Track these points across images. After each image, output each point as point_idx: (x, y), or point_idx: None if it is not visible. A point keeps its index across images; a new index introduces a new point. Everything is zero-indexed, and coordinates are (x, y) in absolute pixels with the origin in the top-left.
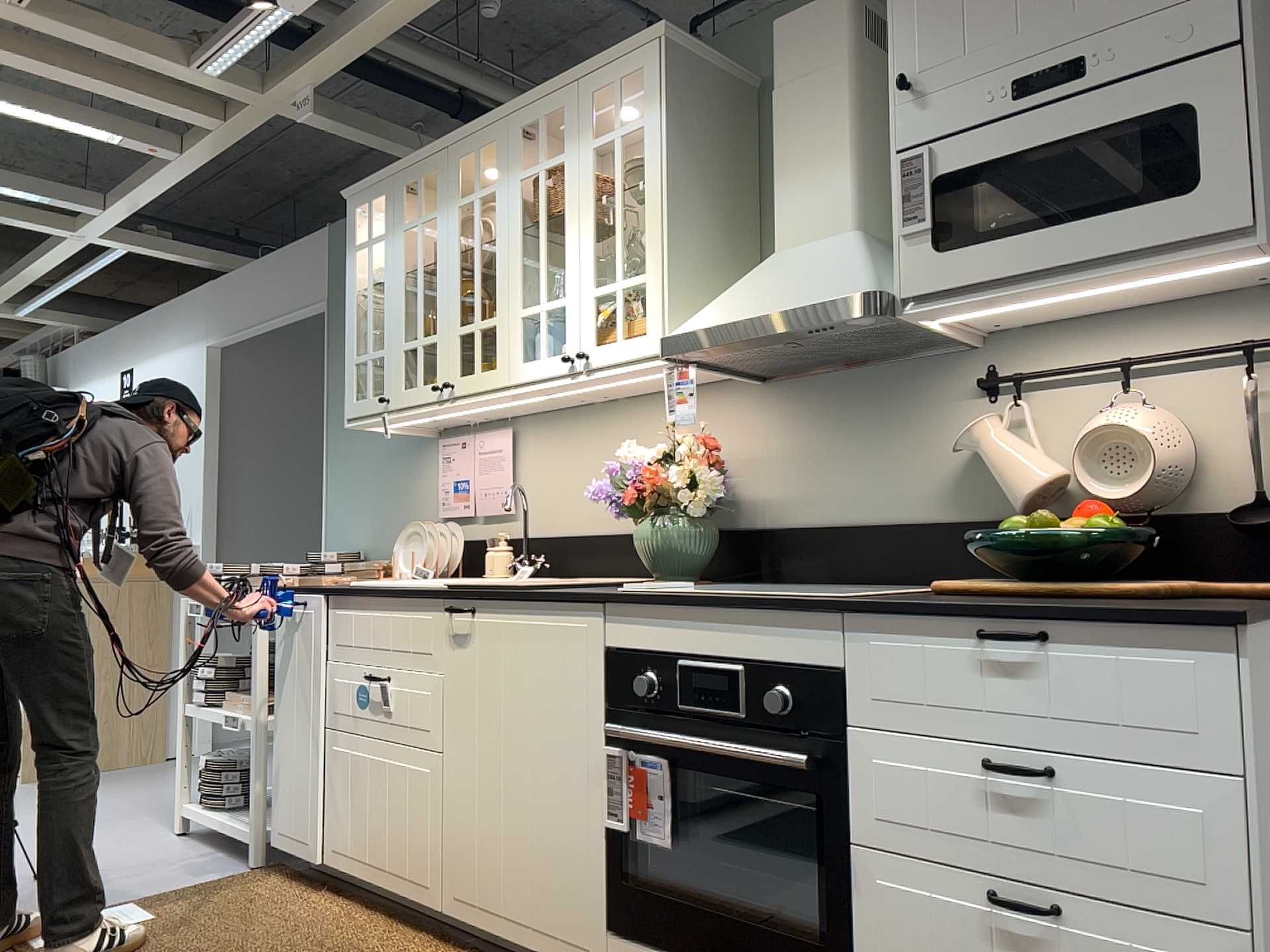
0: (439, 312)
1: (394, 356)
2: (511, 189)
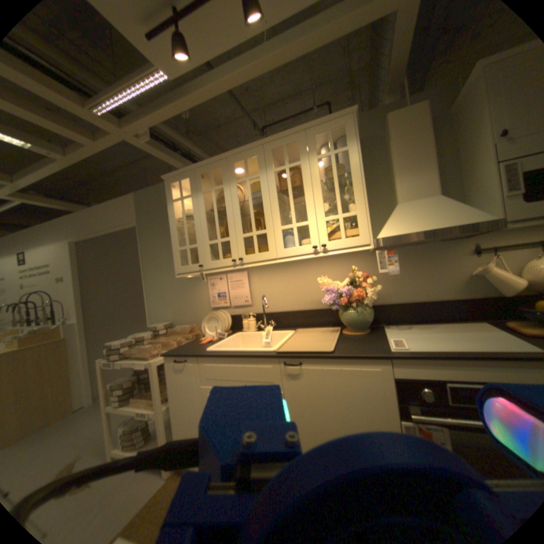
0: (230, 228)
1: (204, 246)
2: (268, 175)
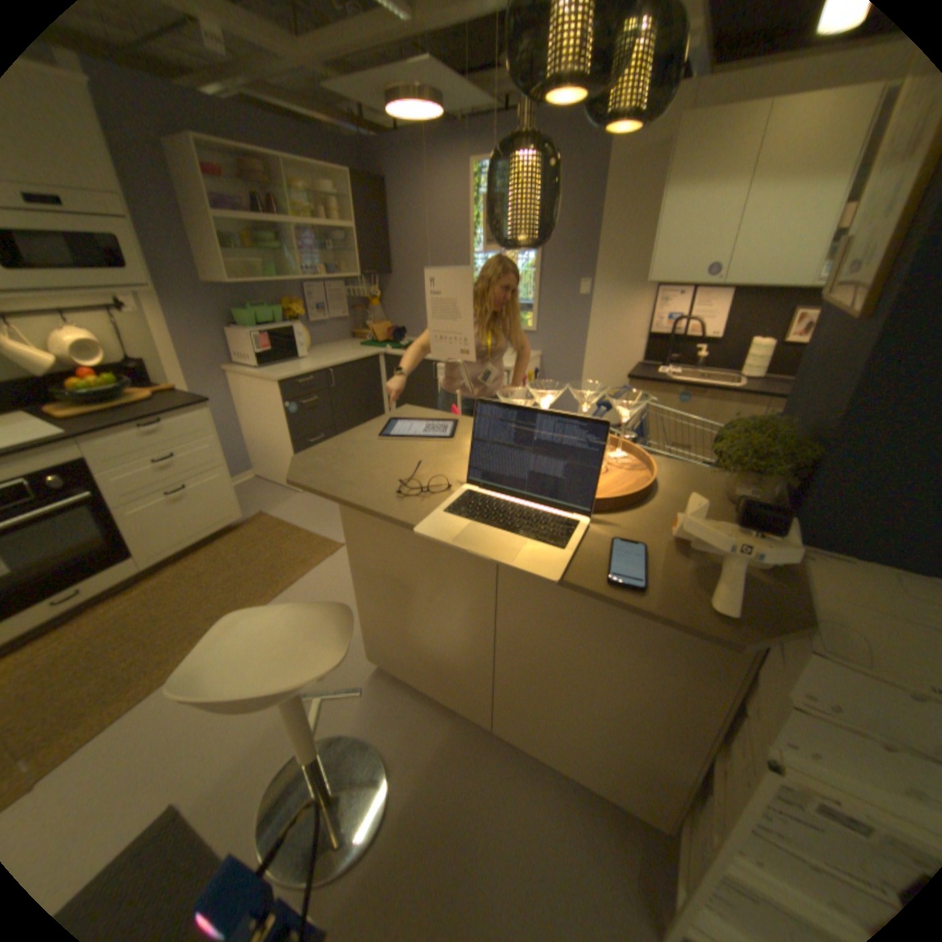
0: None
1: None
2: None
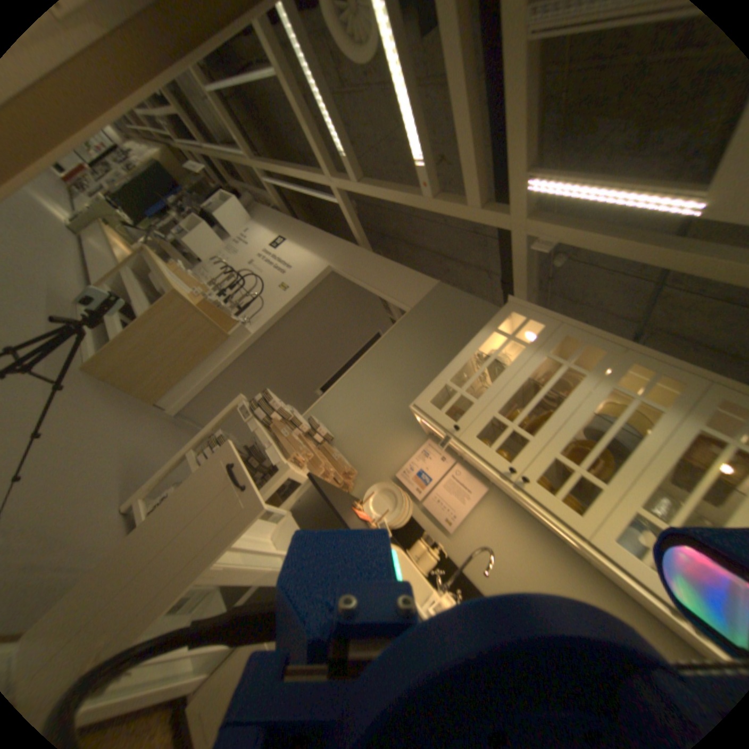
0: (547, 429)
1: (484, 413)
2: (685, 426)
